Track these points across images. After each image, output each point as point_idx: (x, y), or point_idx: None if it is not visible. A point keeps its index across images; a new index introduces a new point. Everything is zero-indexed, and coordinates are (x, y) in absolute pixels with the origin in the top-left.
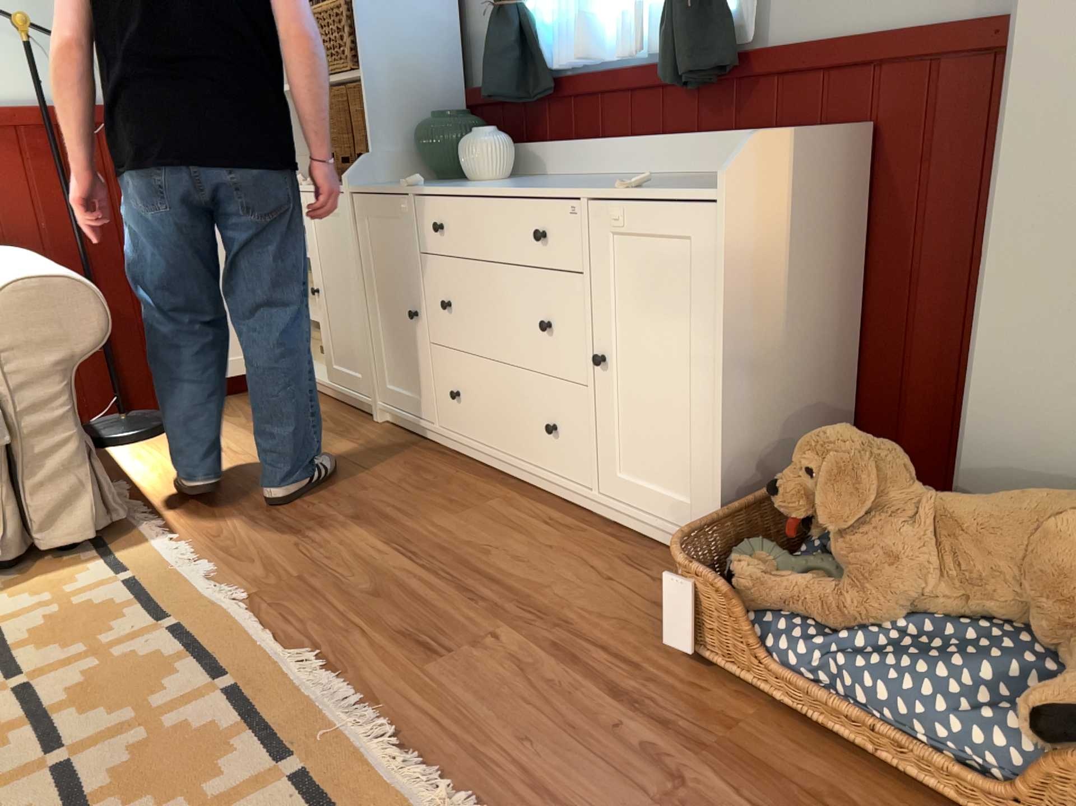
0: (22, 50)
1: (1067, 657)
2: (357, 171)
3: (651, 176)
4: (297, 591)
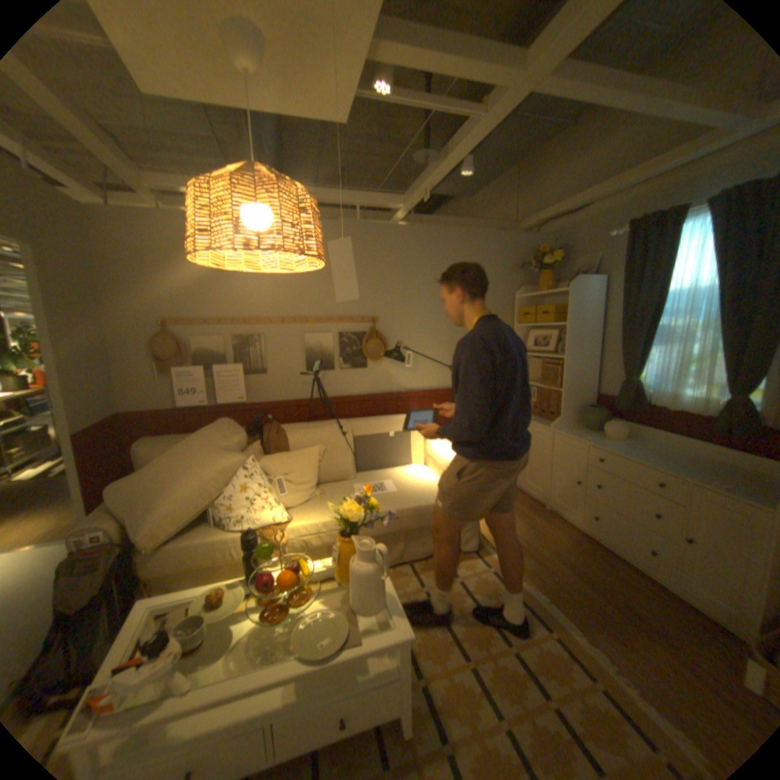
0: (443, 371)
1: None
2: (556, 423)
3: (705, 460)
4: (558, 598)
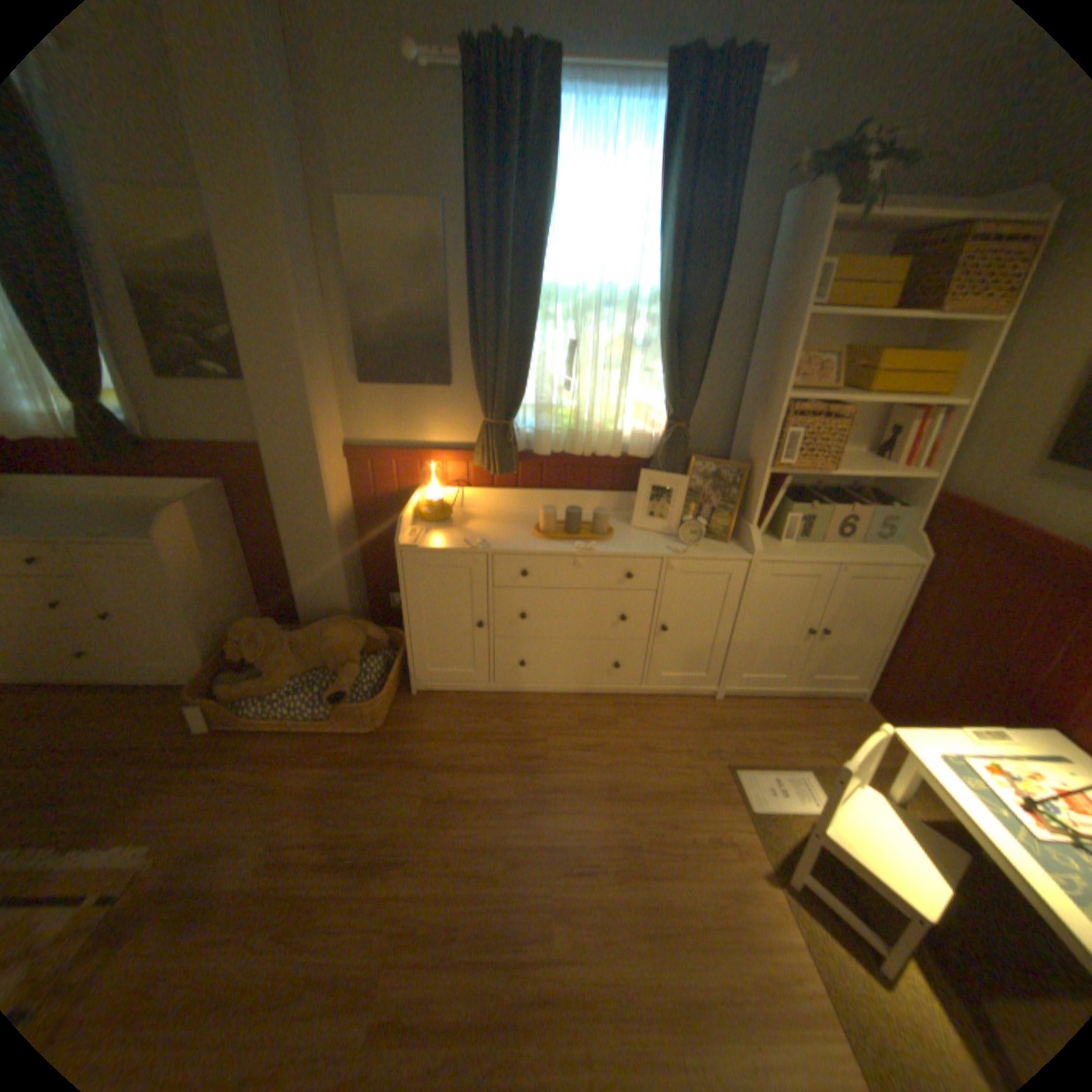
0: None
1: (339, 673)
2: None
3: (99, 502)
4: None
